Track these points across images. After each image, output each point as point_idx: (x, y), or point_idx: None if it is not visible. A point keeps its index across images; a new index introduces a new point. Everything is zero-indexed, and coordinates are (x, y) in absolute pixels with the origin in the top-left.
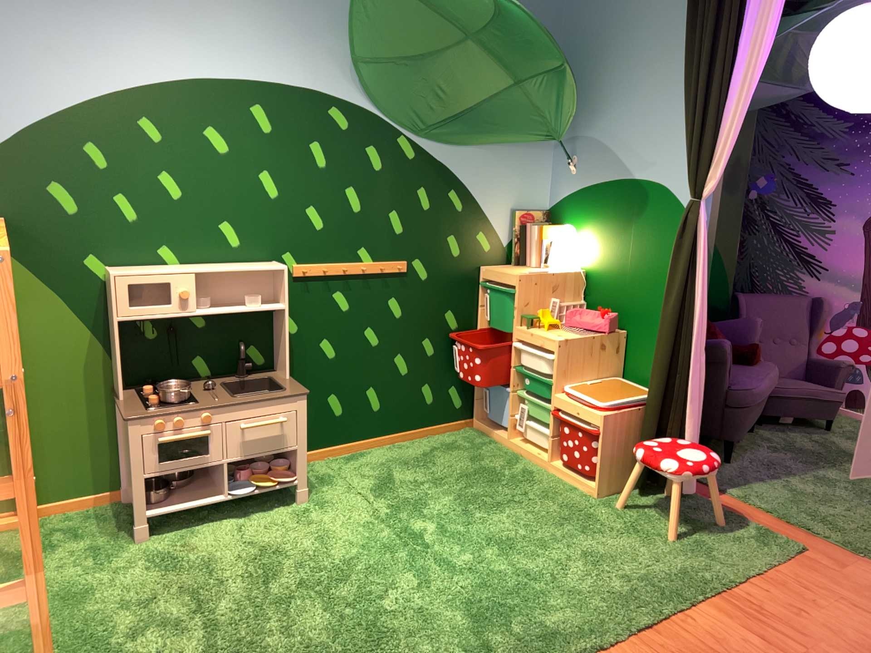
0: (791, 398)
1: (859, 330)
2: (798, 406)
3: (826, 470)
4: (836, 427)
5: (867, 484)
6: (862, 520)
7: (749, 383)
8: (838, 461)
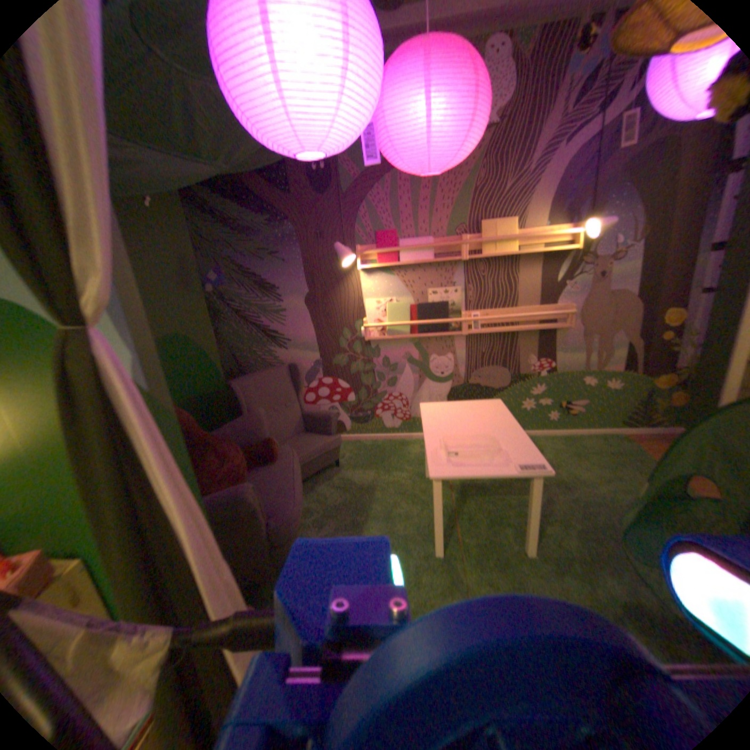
0: (314, 458)
1: (332, 376)
2: (320, 460)
3: (373, 525)
4: (345, 456)
5: (406, 522)
6: (442, 593)
7: (291, 497)
8: (371, 502)
